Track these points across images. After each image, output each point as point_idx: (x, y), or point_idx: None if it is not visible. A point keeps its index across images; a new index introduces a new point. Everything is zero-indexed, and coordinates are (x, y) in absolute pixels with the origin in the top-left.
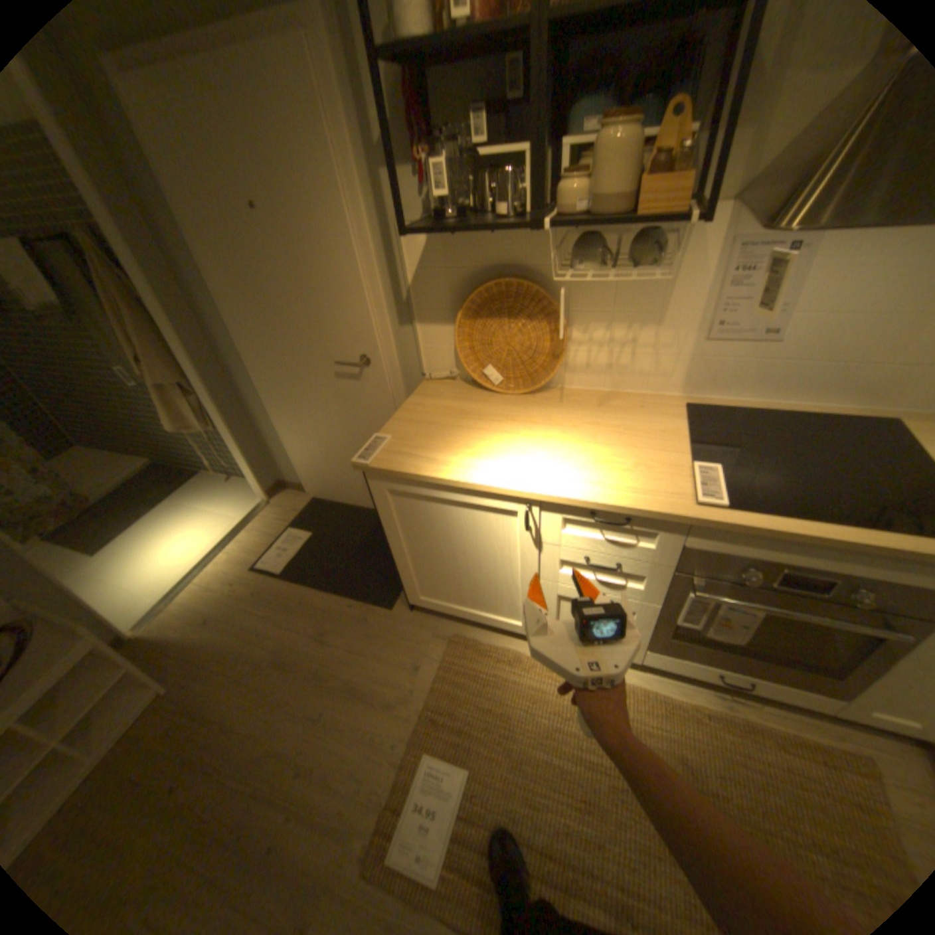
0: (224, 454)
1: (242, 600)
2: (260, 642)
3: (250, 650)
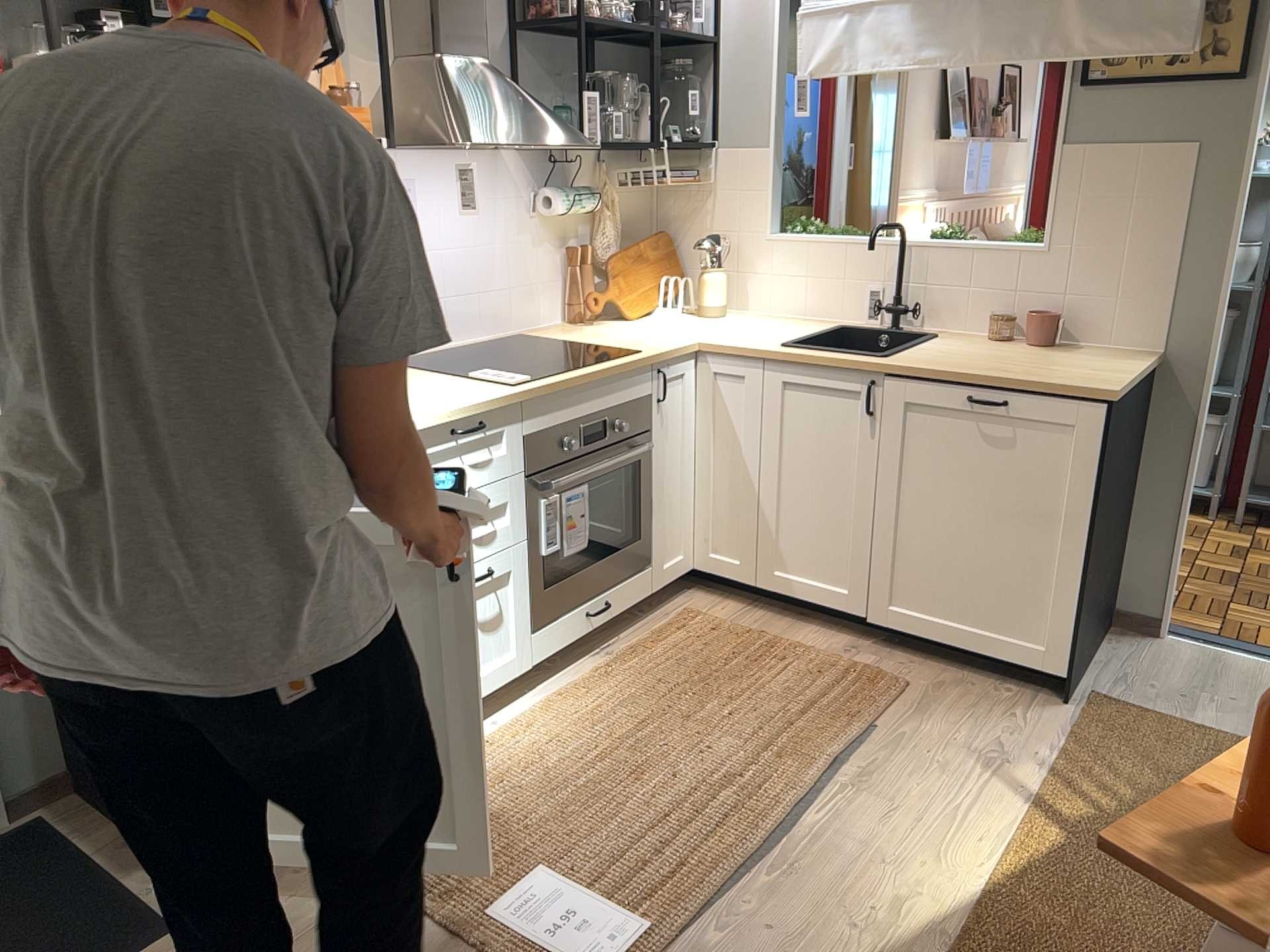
0: None
1: None
2: None
3: None
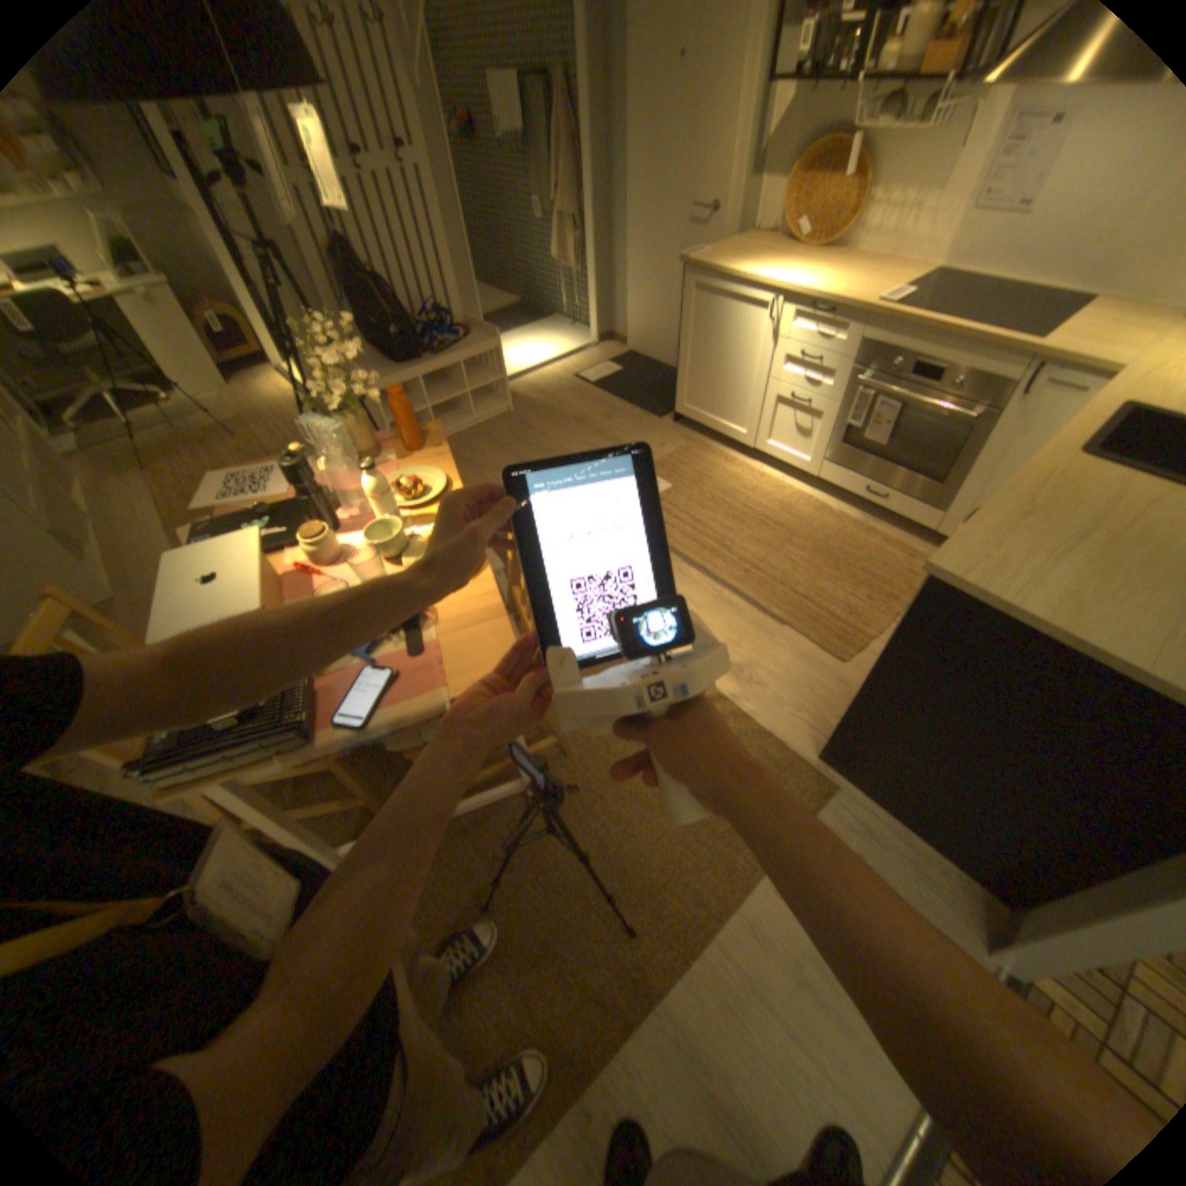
0: (577, 299)
1: (564, 388)
2: (570, 409)
3: (563, 411)
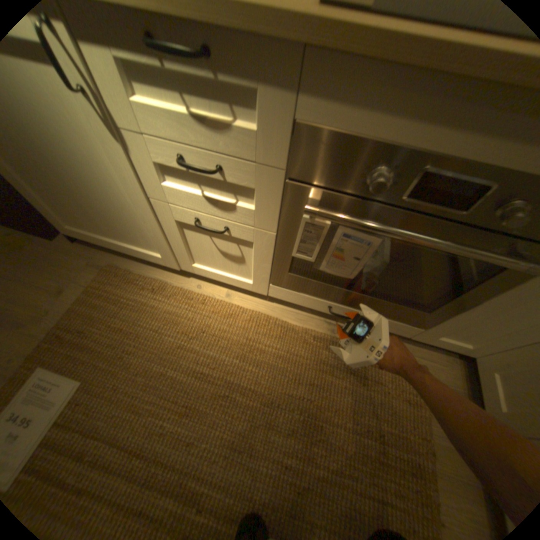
0: None
1: None
2: None
3: None
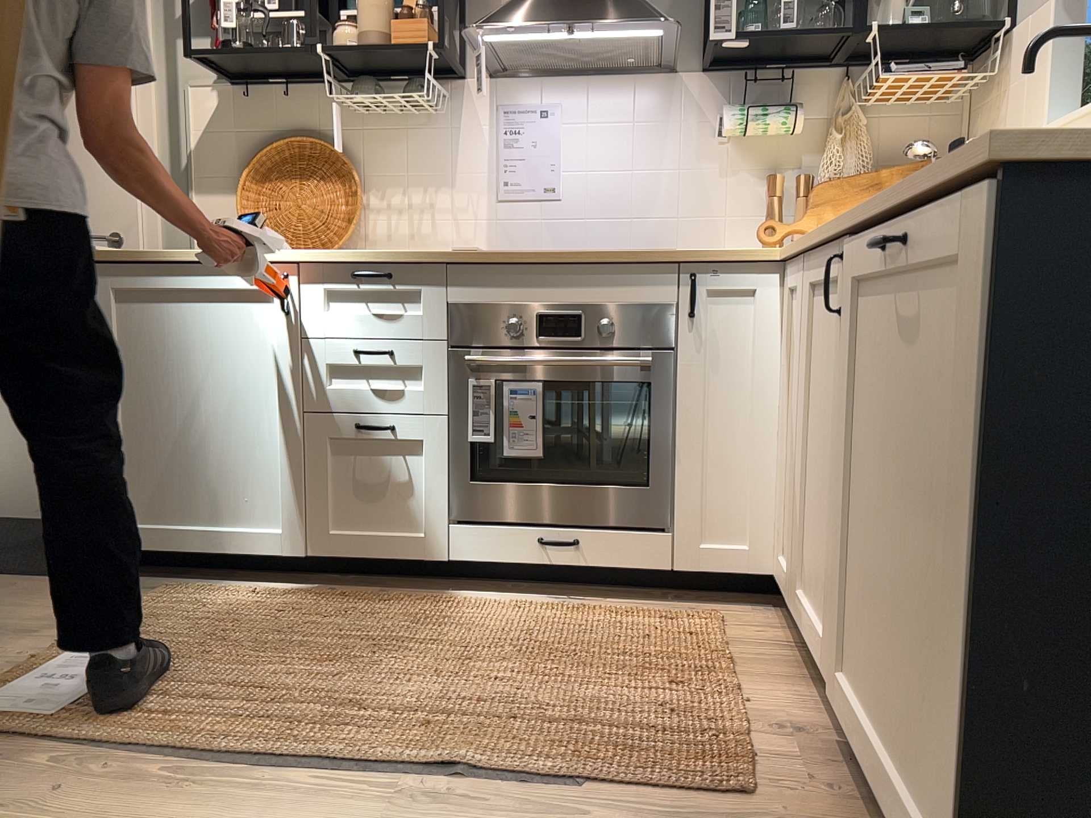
0: None
1: None
2: None
3: None
